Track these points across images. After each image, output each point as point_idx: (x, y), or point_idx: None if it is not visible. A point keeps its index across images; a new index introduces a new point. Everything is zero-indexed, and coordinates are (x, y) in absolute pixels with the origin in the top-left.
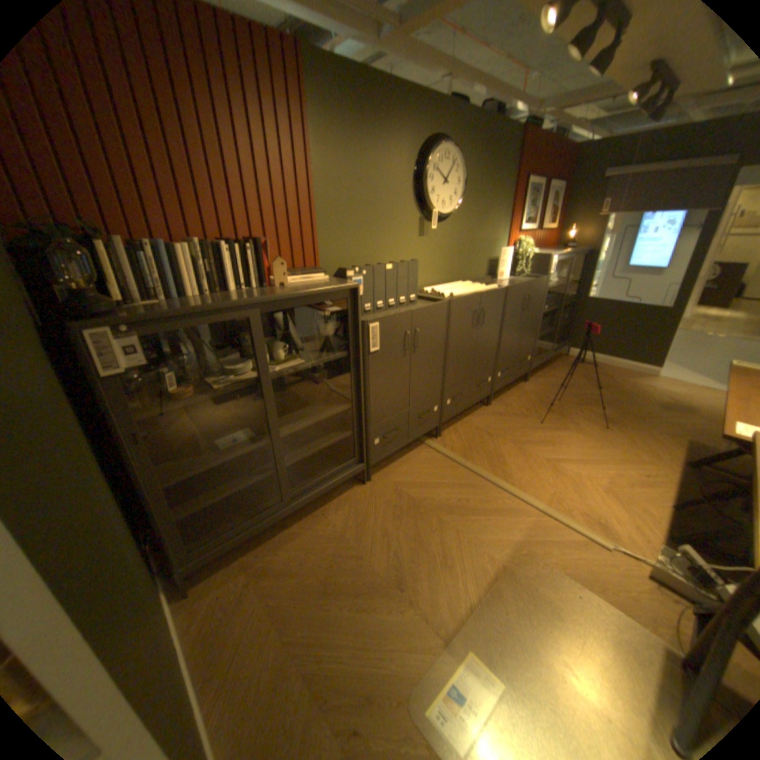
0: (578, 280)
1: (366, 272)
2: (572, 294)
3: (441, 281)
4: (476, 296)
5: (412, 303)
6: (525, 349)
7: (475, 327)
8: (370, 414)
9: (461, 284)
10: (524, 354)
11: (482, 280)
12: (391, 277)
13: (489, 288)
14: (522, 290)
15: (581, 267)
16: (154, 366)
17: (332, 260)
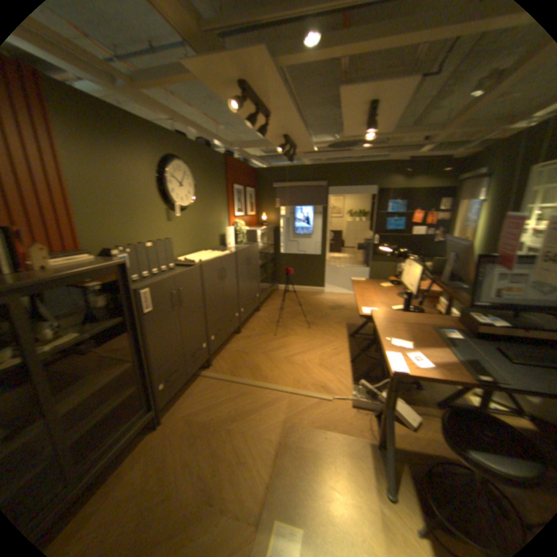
0: (272, 244)
1: (128, 250)
2: (271, 252)
3: (188, 251)
4: (217, 260)
5: (171, 269)
6: (253, 290)
7: (220, 280)
8: (150, 365)
9: (203, 253)
10: (253, 293)
11: (217, 248)
12: (150, 252)
13: (224, 253)
14: (244, 253)
15: (272, 236)
16: None
17: (91, 242)
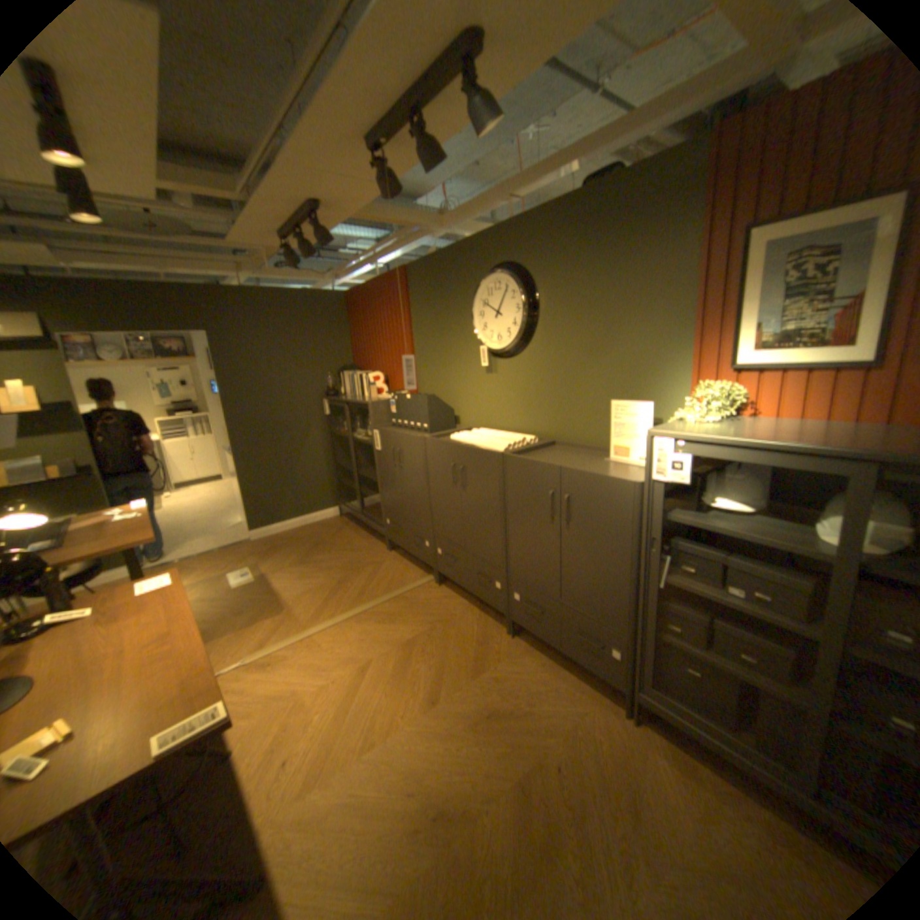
0: None
1: (397, 398)
2: None
3: (520, 429)
4: (450, 446)
5: (426, 431)
6: (591, 615)
7: (456, 484)
8: (382, 495)
9: (505, 436)
10: (591, 624)
11: (589, 449)
12: (410, 405)
13: (490, 447)
14: (540, 475)
15: None
16: (346, 418)
17: (424, 387)
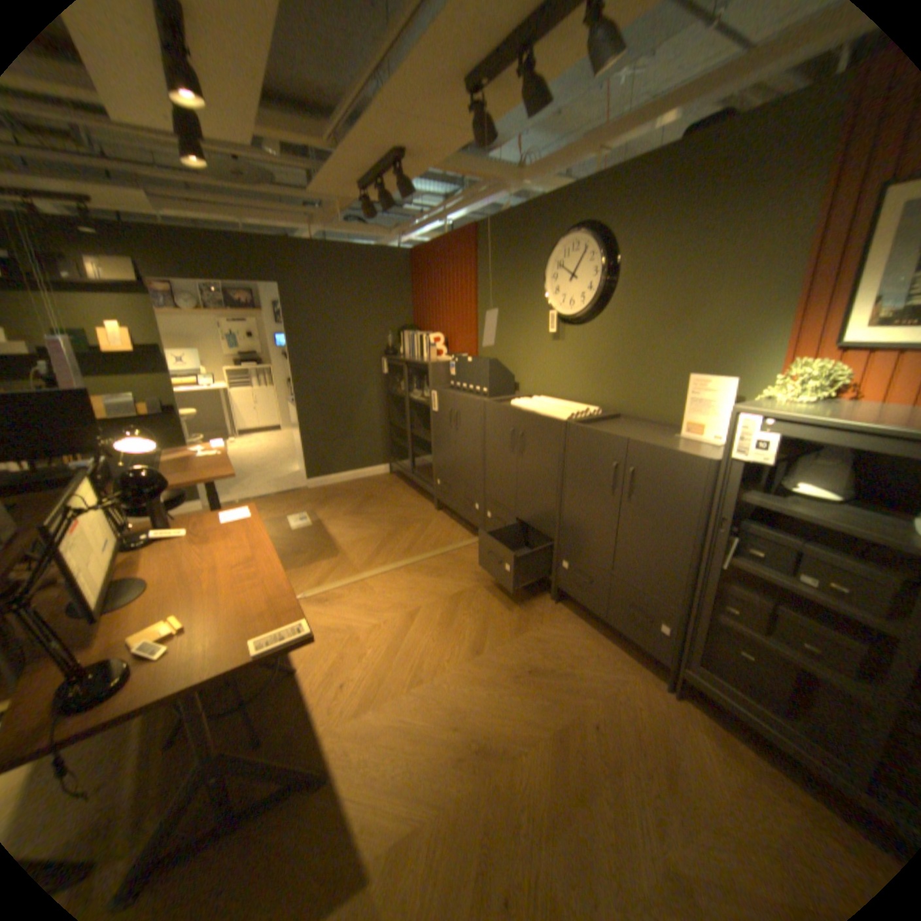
0: None
1: (457, 361)
2: None
3: (584, 399)
4: (511, 411)
5: (485, 396)
6: (643, 590)
7: (513, 450)
8: (435, 456)
9: (568, 406)
10: (642, 598)
11: (658, 425)
12: (471, 369)
13: (553, 415)
14: (605, 446)
15: None
16: (403, 379)
17: (485, 352)
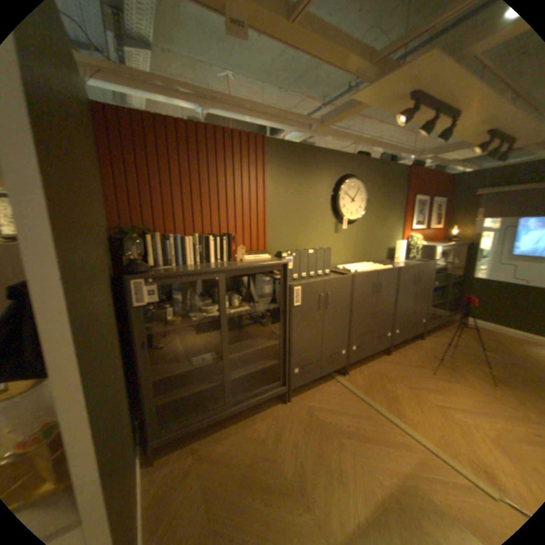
0: (463, 264)
1: (294, 254)
2: (459, 274)
3: (350, 261)
4: (374, 273)
5: (326, 275)
6: (419, 314)
7: (374, 294)
8: (292, 349)
9: (364, 264)
10: (419, 317)
11: (382, 262)
12: (311, 258)
13: (385, 267)
14: (412, 270)
15: (465, 255)
16: (161, 303)
17: (275, 246)
